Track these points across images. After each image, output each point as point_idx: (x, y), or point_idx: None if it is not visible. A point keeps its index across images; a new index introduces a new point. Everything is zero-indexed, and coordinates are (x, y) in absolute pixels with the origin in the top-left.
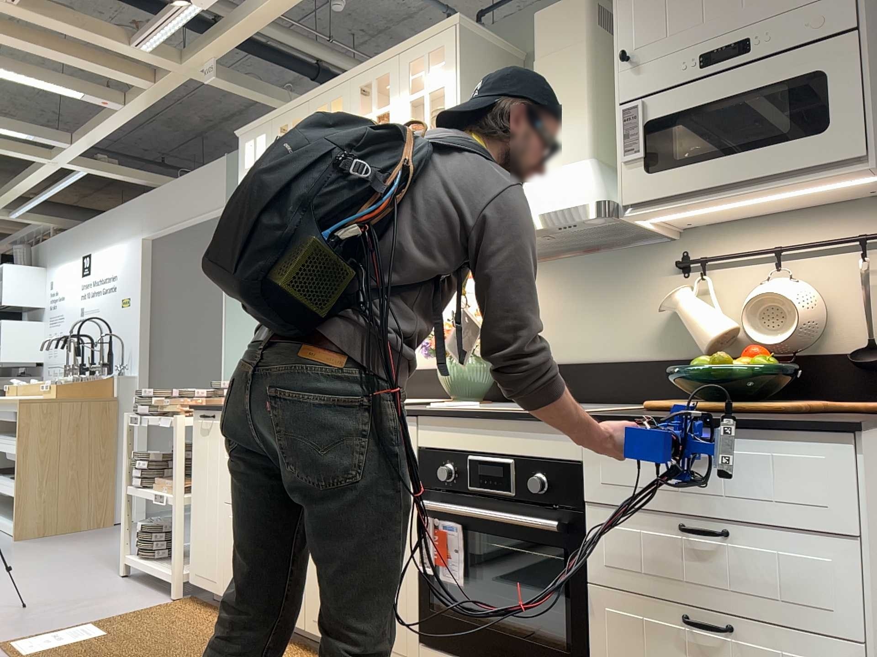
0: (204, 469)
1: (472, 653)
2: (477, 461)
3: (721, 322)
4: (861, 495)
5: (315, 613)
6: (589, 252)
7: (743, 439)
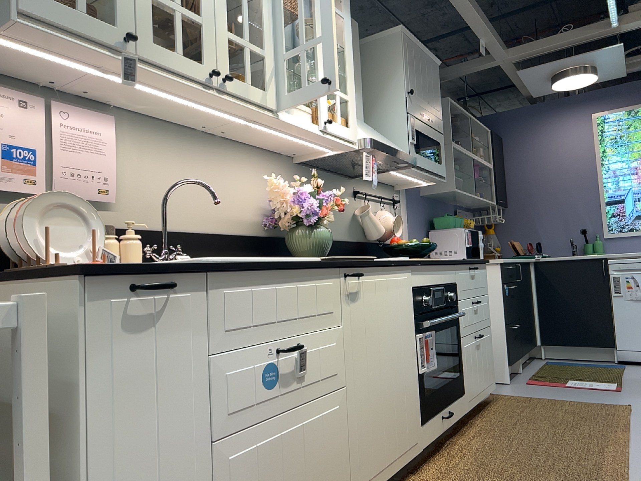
0: (140, 408)
1: (438, 407)
2: (434, 289)
3: (384, 225)
4: (488, 282)
5: (361, 478)
6: (326, 171)
7: (477, 267)
